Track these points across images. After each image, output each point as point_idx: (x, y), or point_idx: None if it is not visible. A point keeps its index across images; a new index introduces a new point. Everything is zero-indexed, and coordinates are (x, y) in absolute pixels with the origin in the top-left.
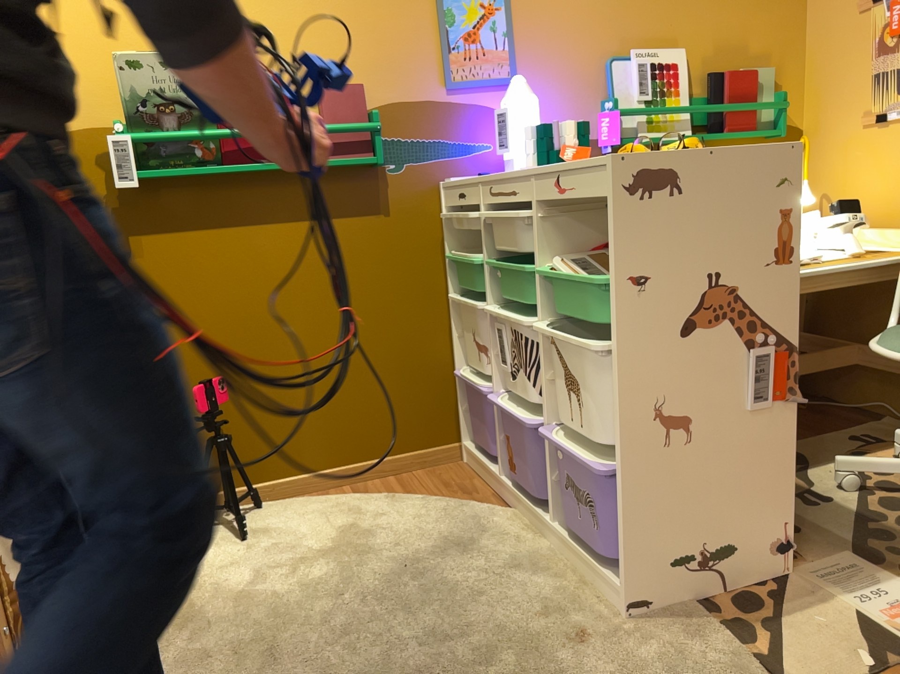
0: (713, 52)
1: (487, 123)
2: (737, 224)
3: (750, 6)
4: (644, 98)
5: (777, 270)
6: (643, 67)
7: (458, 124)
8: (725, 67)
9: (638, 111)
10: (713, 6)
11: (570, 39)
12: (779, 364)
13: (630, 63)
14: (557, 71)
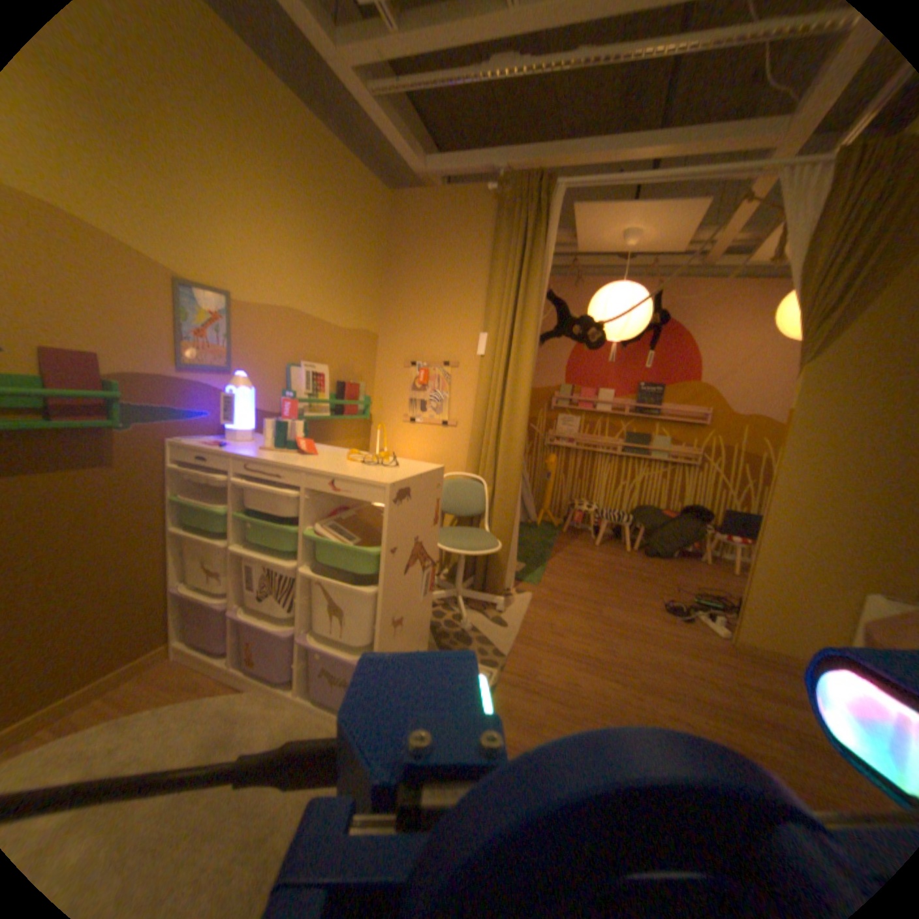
0: (340, 370)
1: (209, 398)
2: (427, 509)
3: (356, 348)
4: (309, 393)
5: (435, 528)
6: (309, 374)
7: (185, 397)
8: (344, 378)
9: (308, 401)
10: (341, 345)
11: (268, 348)
12: (433, 573)
13: (301, 370)
14: (259, 368)
